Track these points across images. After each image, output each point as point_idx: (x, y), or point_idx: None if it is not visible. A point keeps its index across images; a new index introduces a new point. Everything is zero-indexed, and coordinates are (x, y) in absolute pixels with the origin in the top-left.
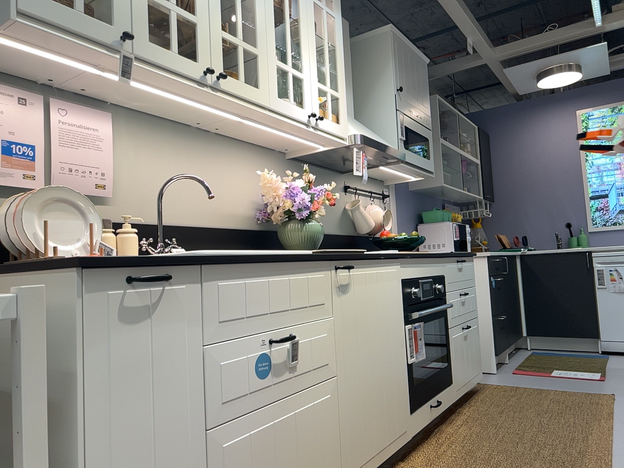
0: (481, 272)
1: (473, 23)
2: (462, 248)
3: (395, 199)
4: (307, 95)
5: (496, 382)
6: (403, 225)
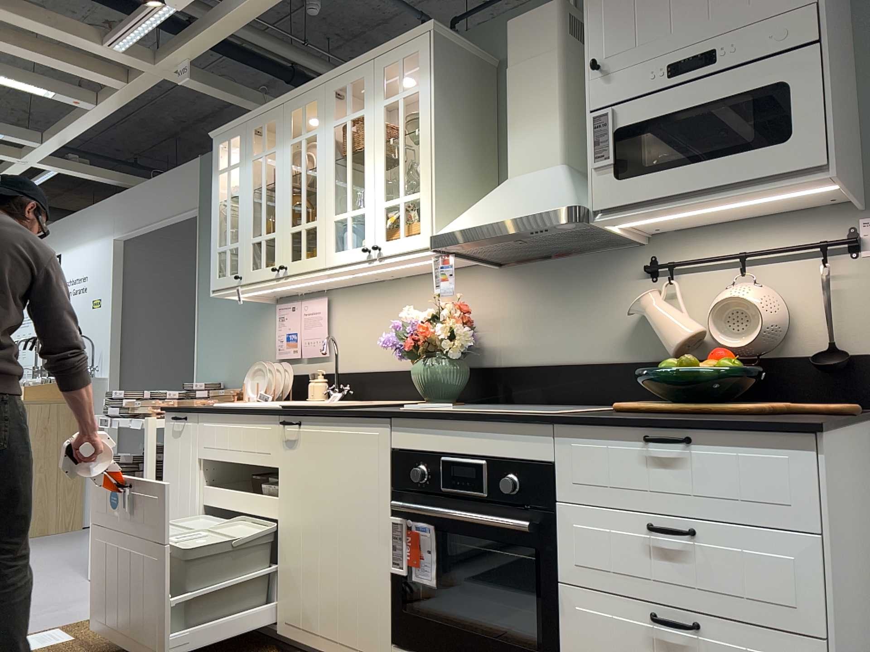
0: None
1: None
2: None
3: None
4: (367, 226)
5: None
6: None
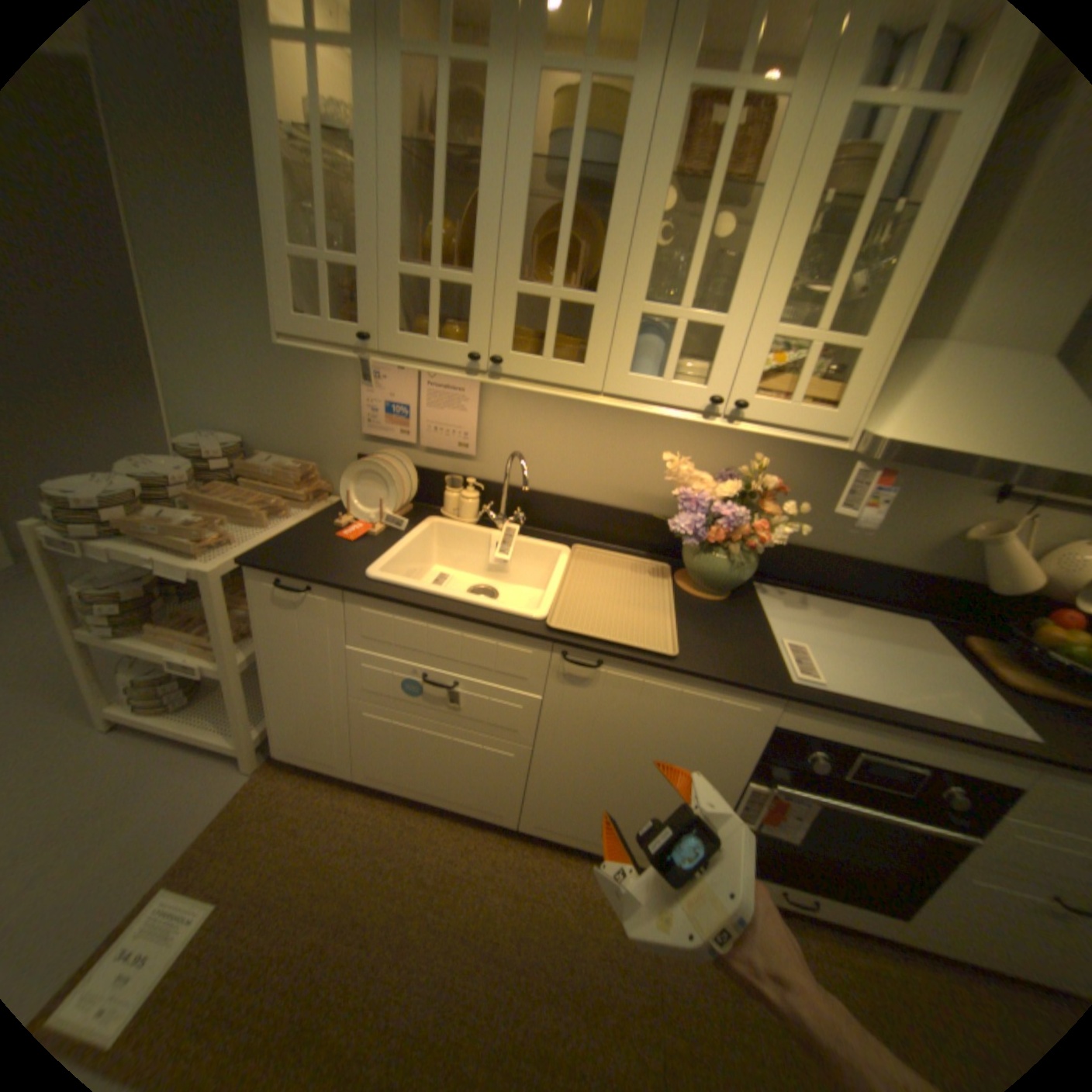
0: None
1: None
2: None
3: None
4: (725, 357)
5: None
6: None
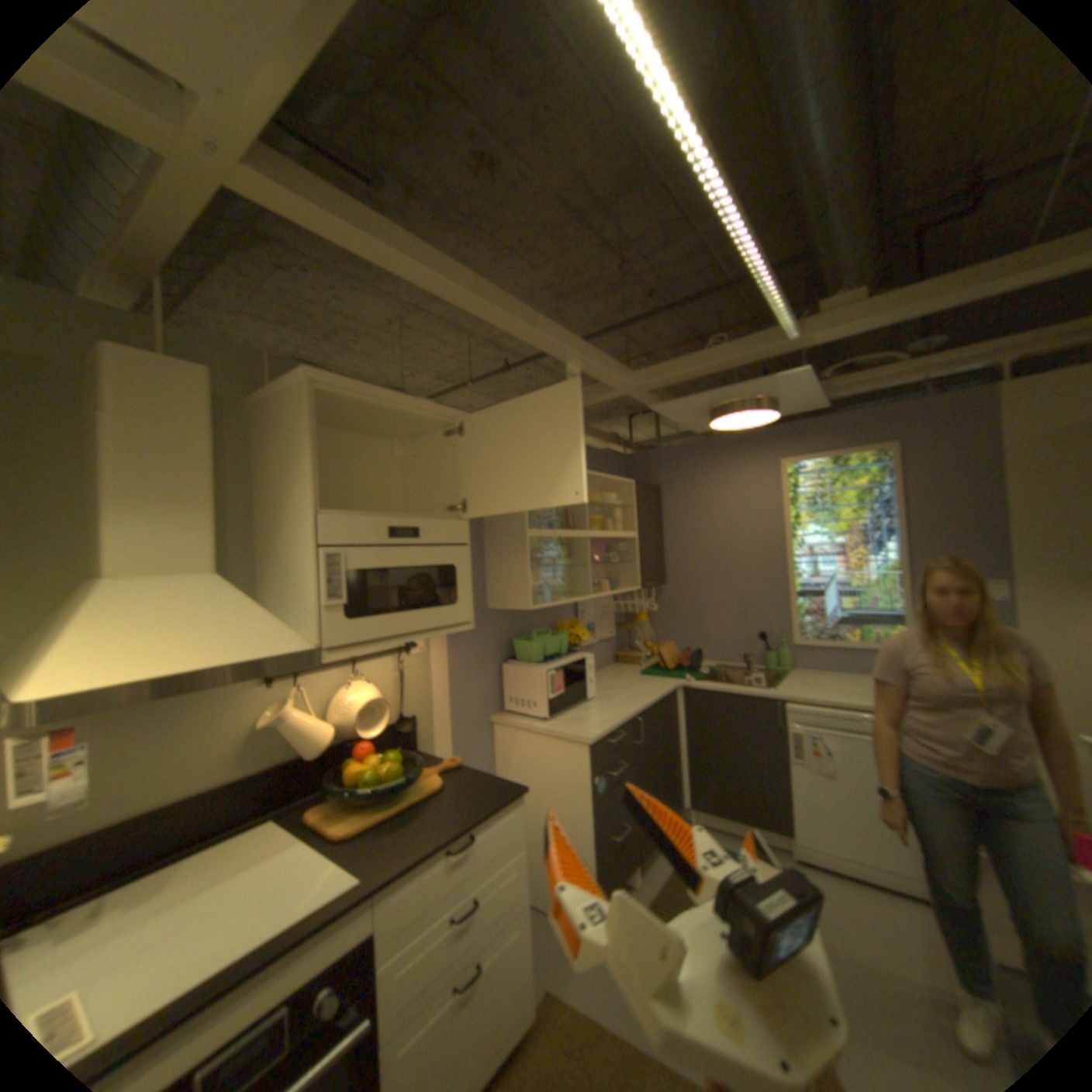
0: (581, 768)
1: (566, 338)
2: (571, 702)
3: (442, 640)
4: None
5: (578, 996)
6: (461, 678)
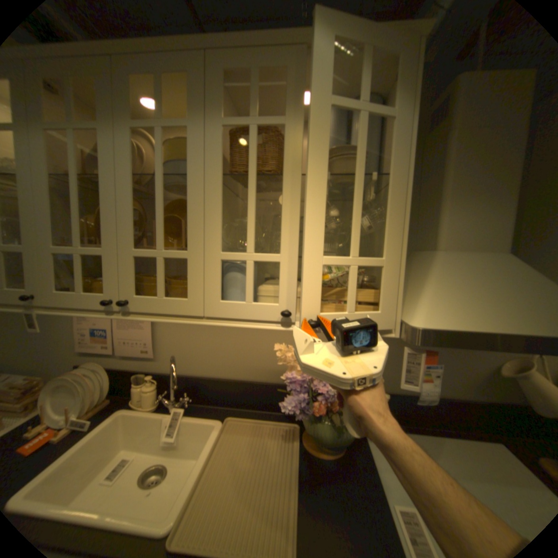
0: None
1: None
2: None
3: None
4: (285, 281)
5: None
6: None
